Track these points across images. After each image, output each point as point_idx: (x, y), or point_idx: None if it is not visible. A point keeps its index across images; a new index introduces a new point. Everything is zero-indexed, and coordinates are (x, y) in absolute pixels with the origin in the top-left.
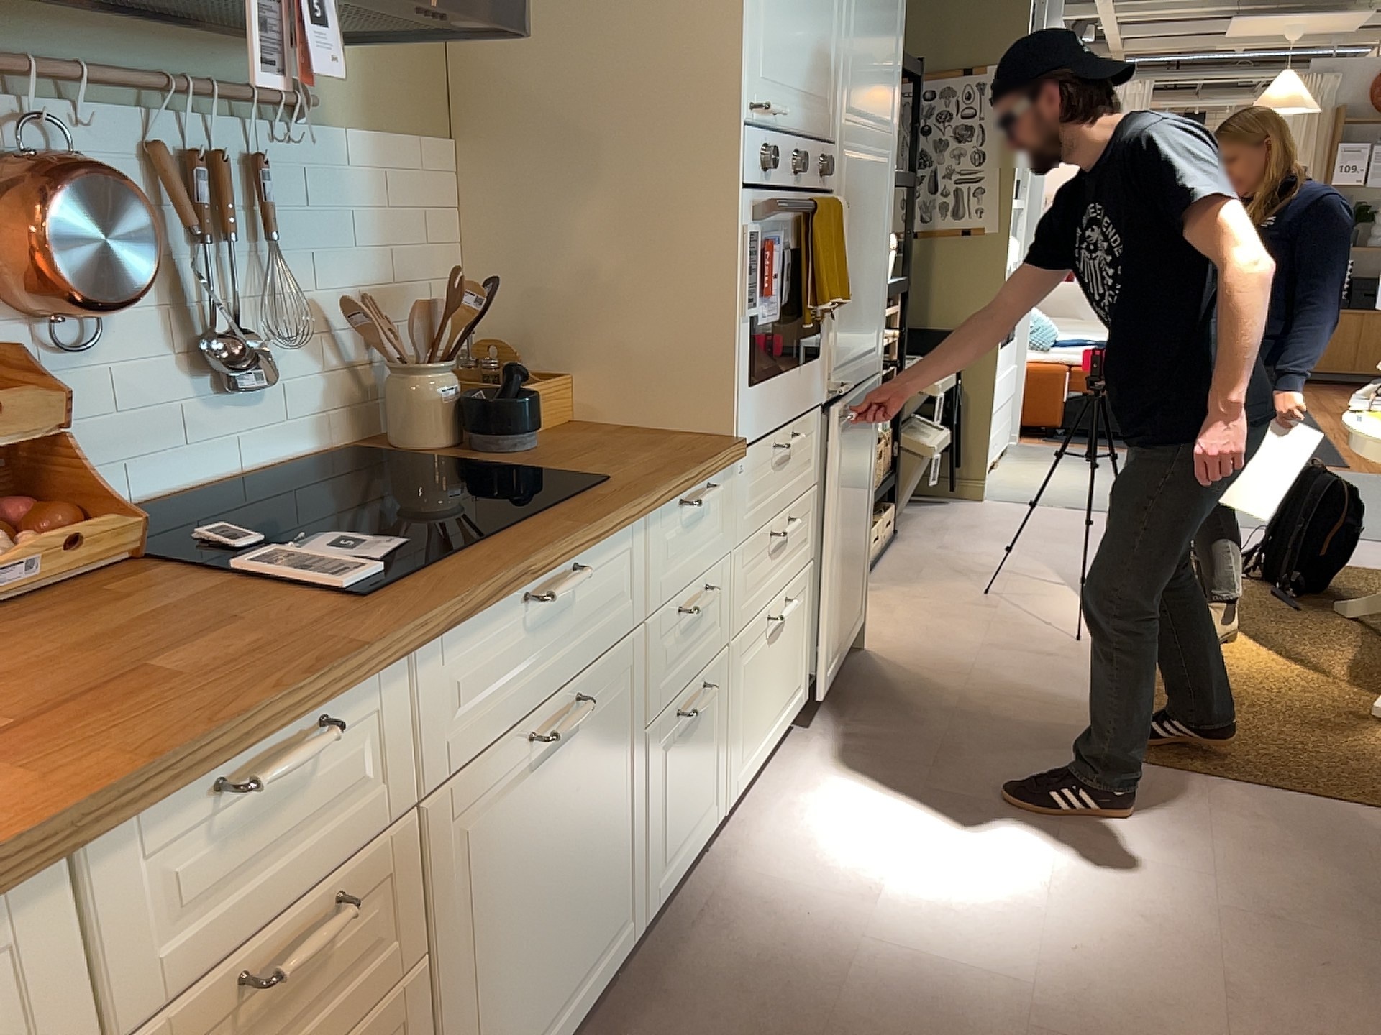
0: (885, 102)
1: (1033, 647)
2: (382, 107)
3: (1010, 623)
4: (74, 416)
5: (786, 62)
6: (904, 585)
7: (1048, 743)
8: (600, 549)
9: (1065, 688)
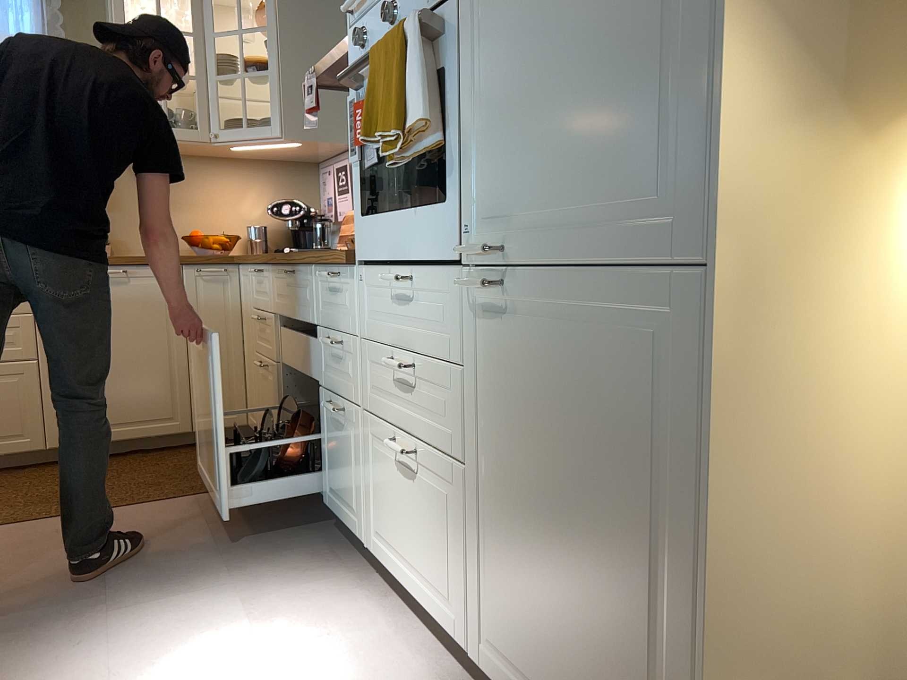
0: None
1: None
2: None
3: None
4: None
5: None
6: None
7: None
8: (300, 271)
9: None
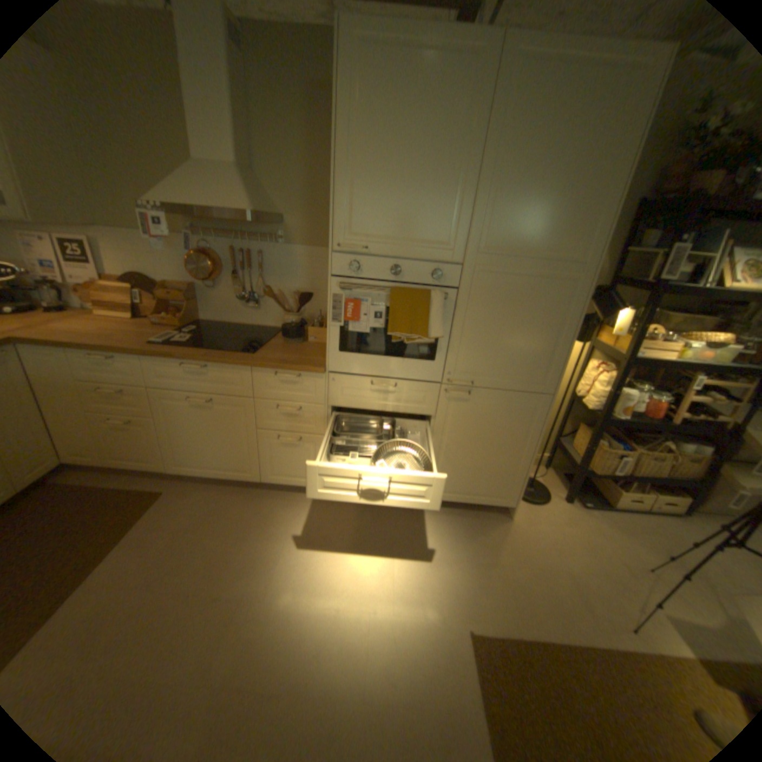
0: (564, 242)
1: (594, 603)
2: (313, 238)
3: (618, 588)
4: (211, 301)
5: (379, 224)
6: (612, 529)
7: (470, 611)
8: (222, 367)
9: (548, 623)
